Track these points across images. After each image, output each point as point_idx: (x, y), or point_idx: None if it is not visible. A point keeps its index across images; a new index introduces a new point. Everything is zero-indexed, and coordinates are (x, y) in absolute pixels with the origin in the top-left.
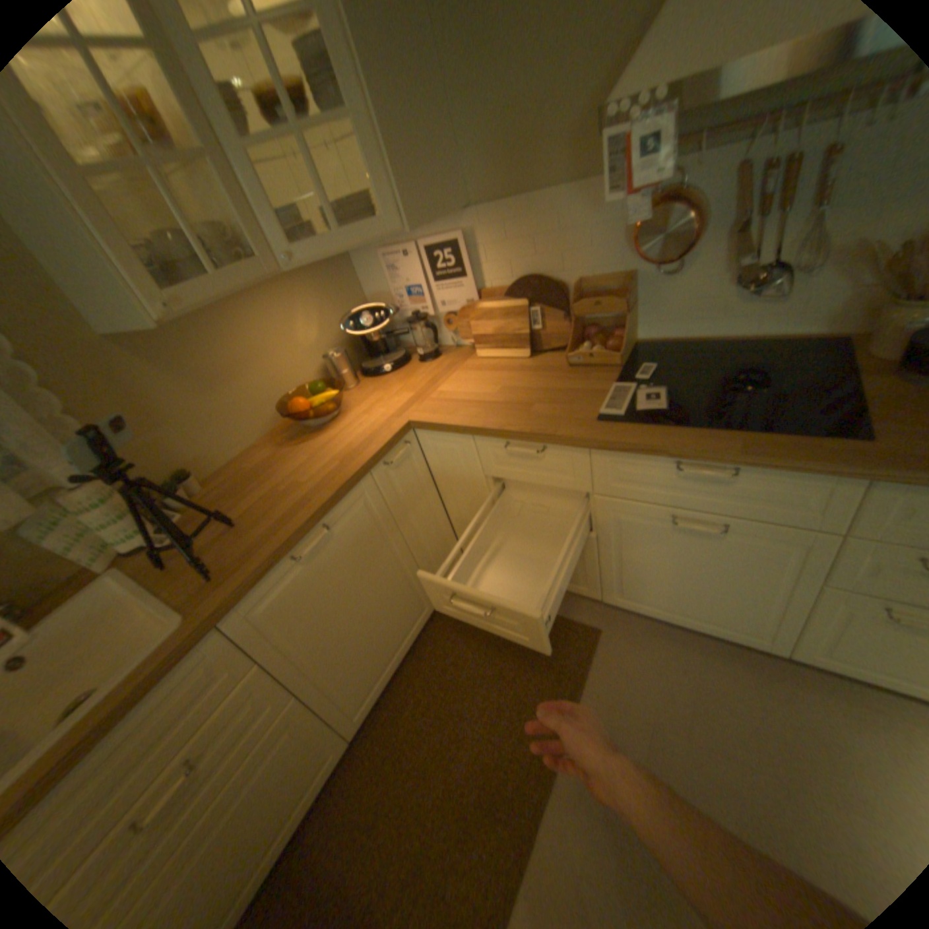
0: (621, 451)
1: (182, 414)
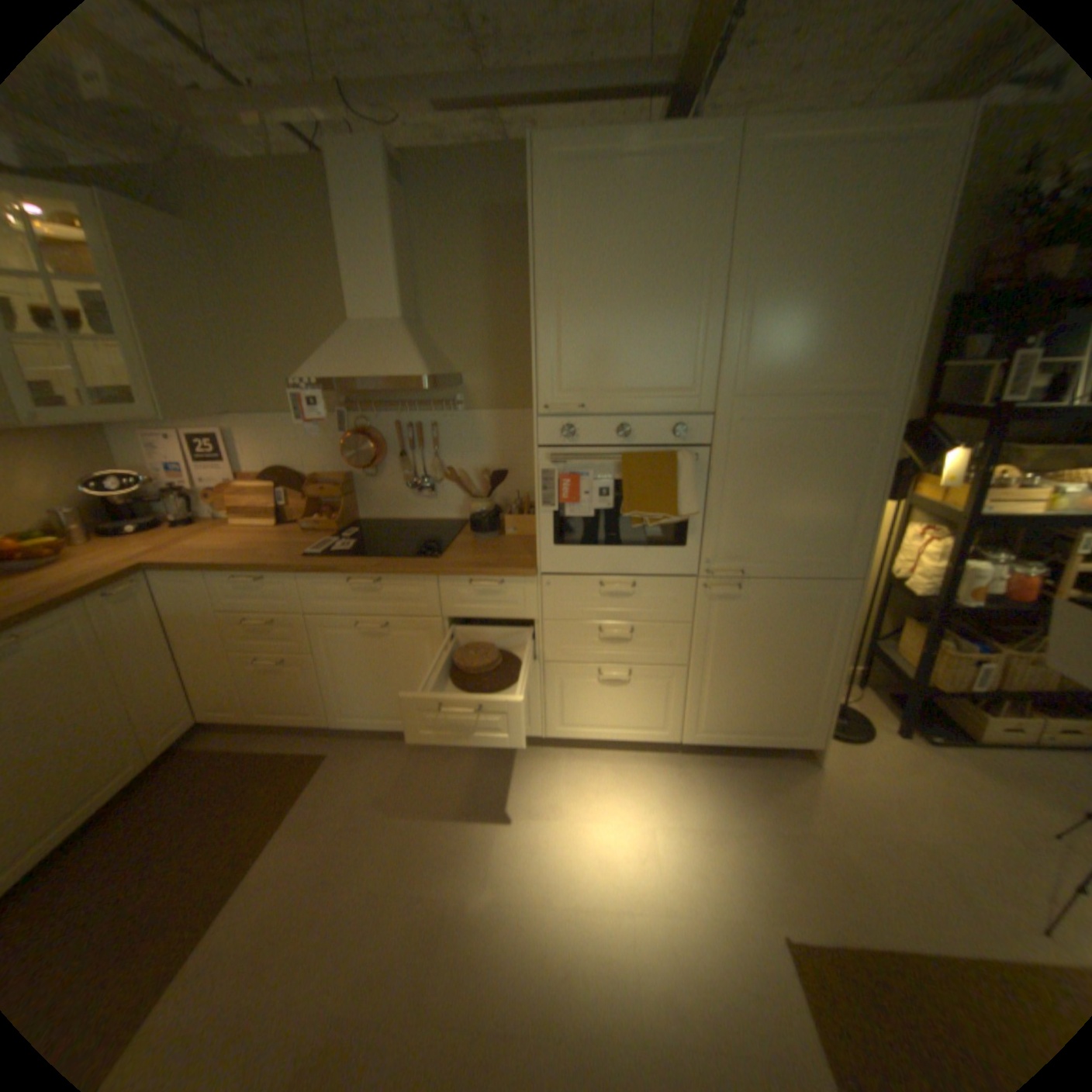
0: (313, 573)
1: None
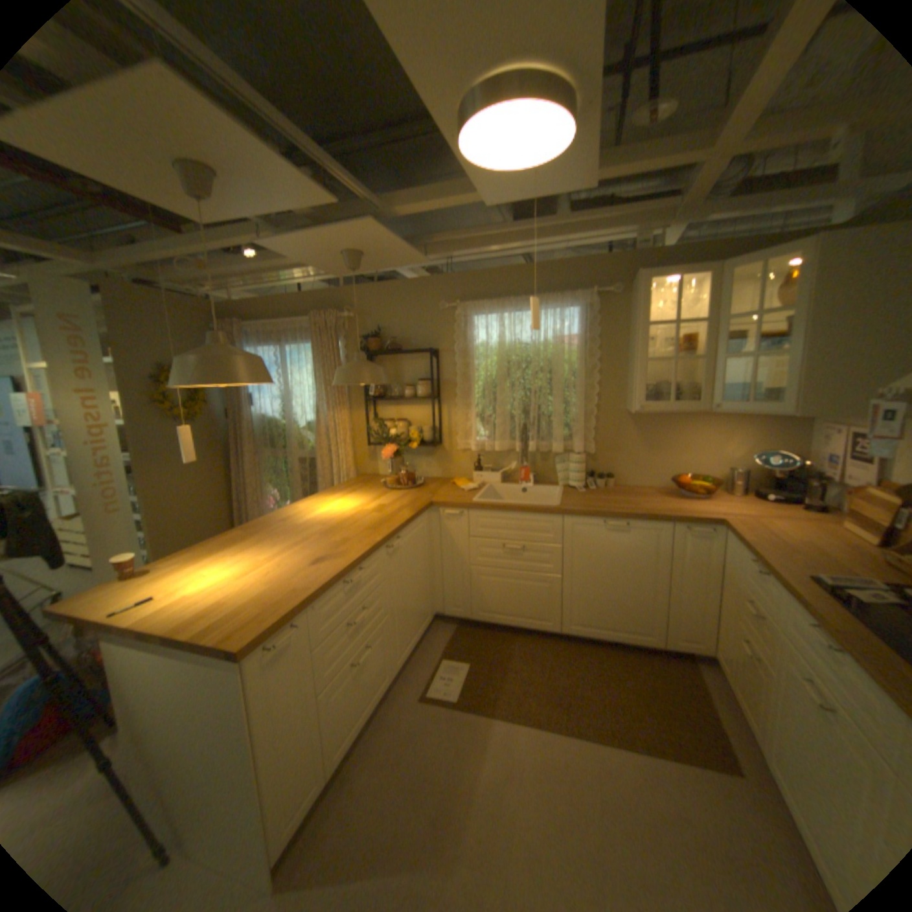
0: (794, 597)
1: (632, 453)
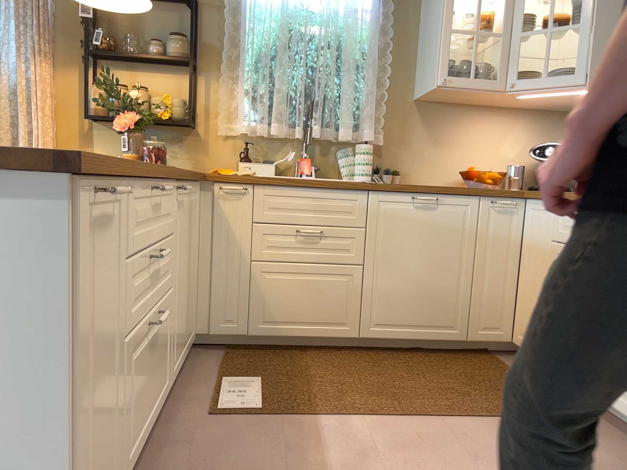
0: None
1: (418, 148)
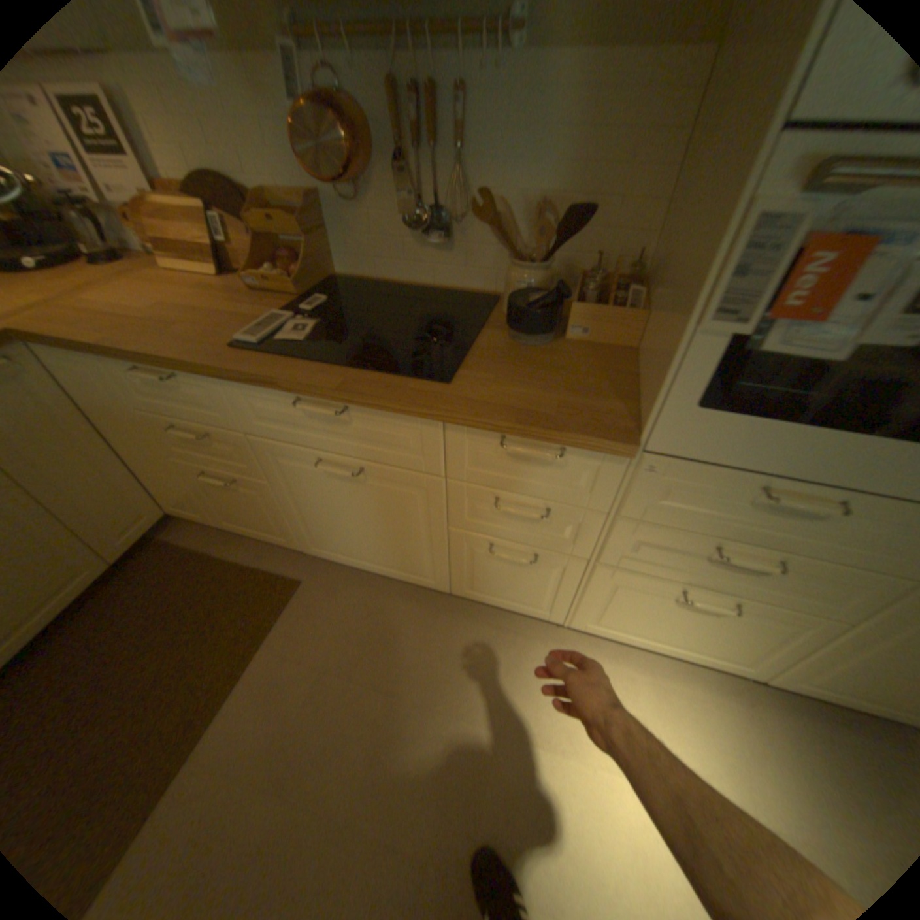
0: (242, 382)
1: None
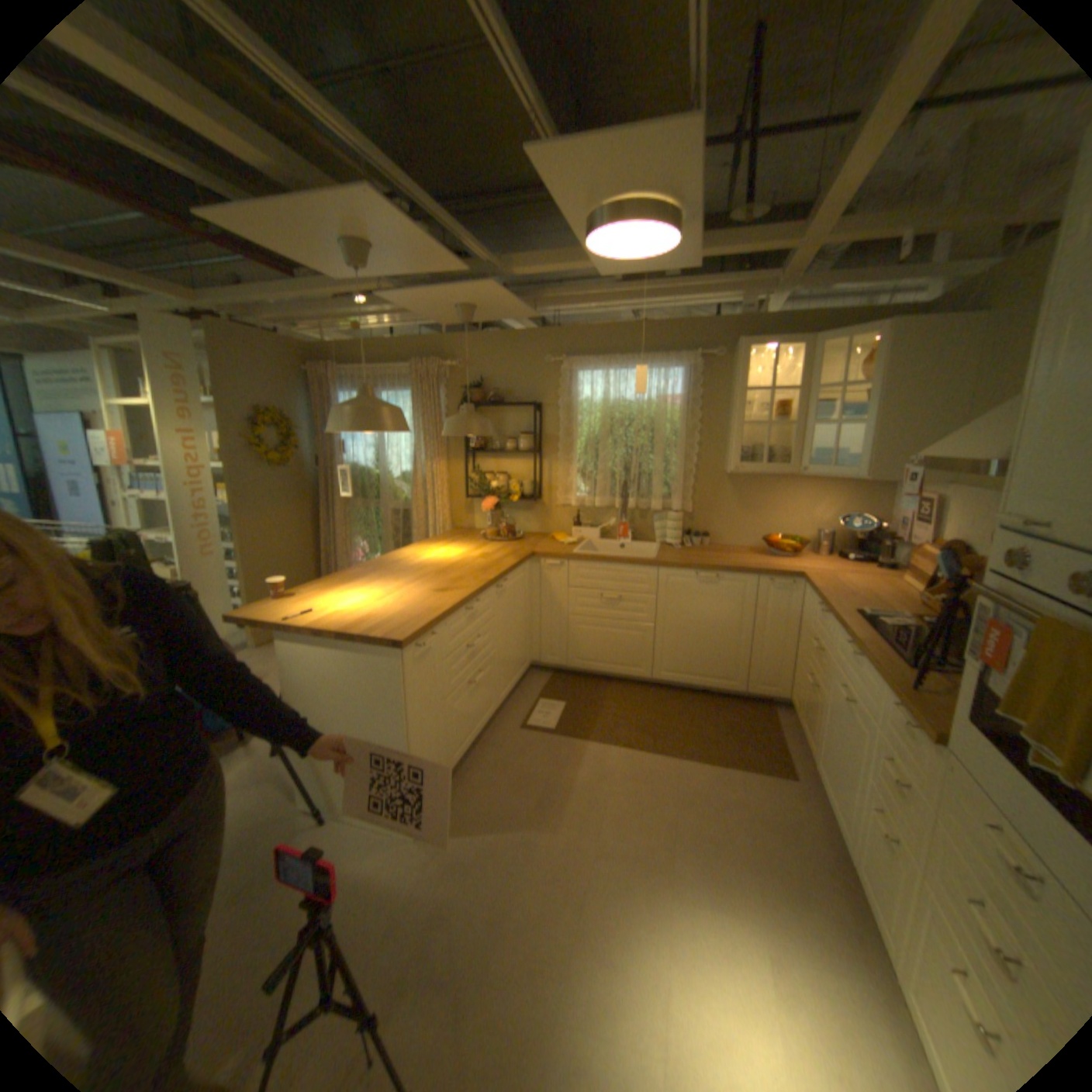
0: (839, 624)
1: (727, 513)
